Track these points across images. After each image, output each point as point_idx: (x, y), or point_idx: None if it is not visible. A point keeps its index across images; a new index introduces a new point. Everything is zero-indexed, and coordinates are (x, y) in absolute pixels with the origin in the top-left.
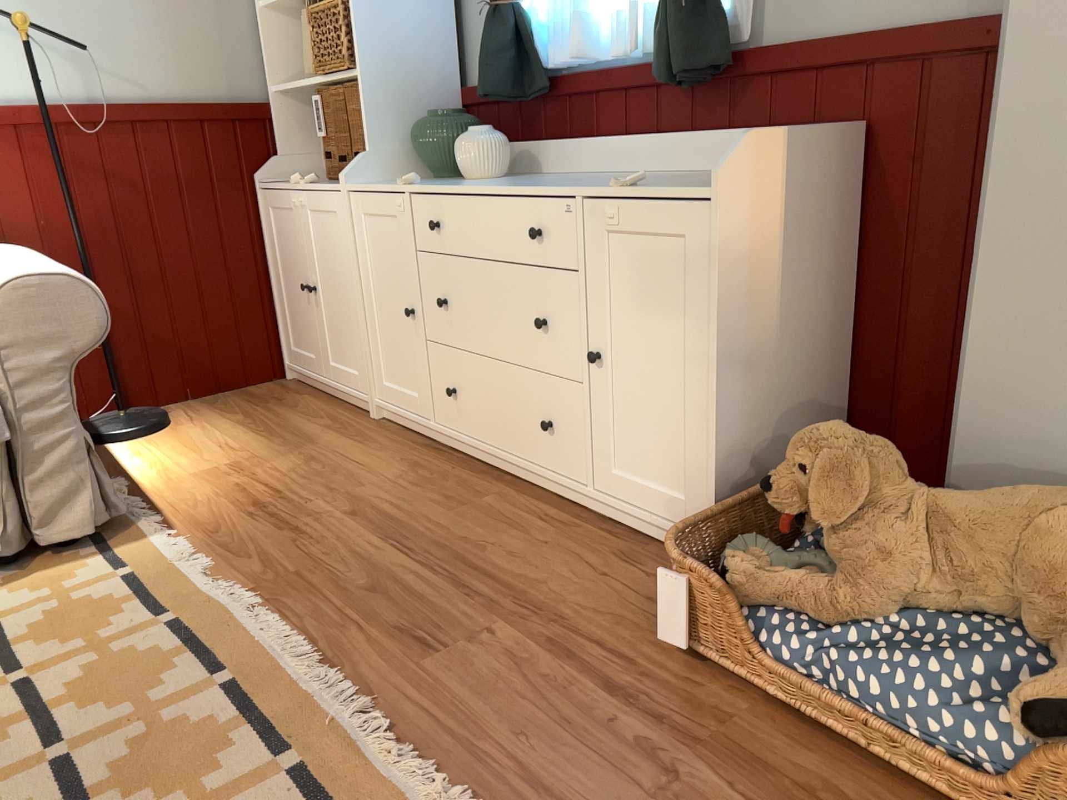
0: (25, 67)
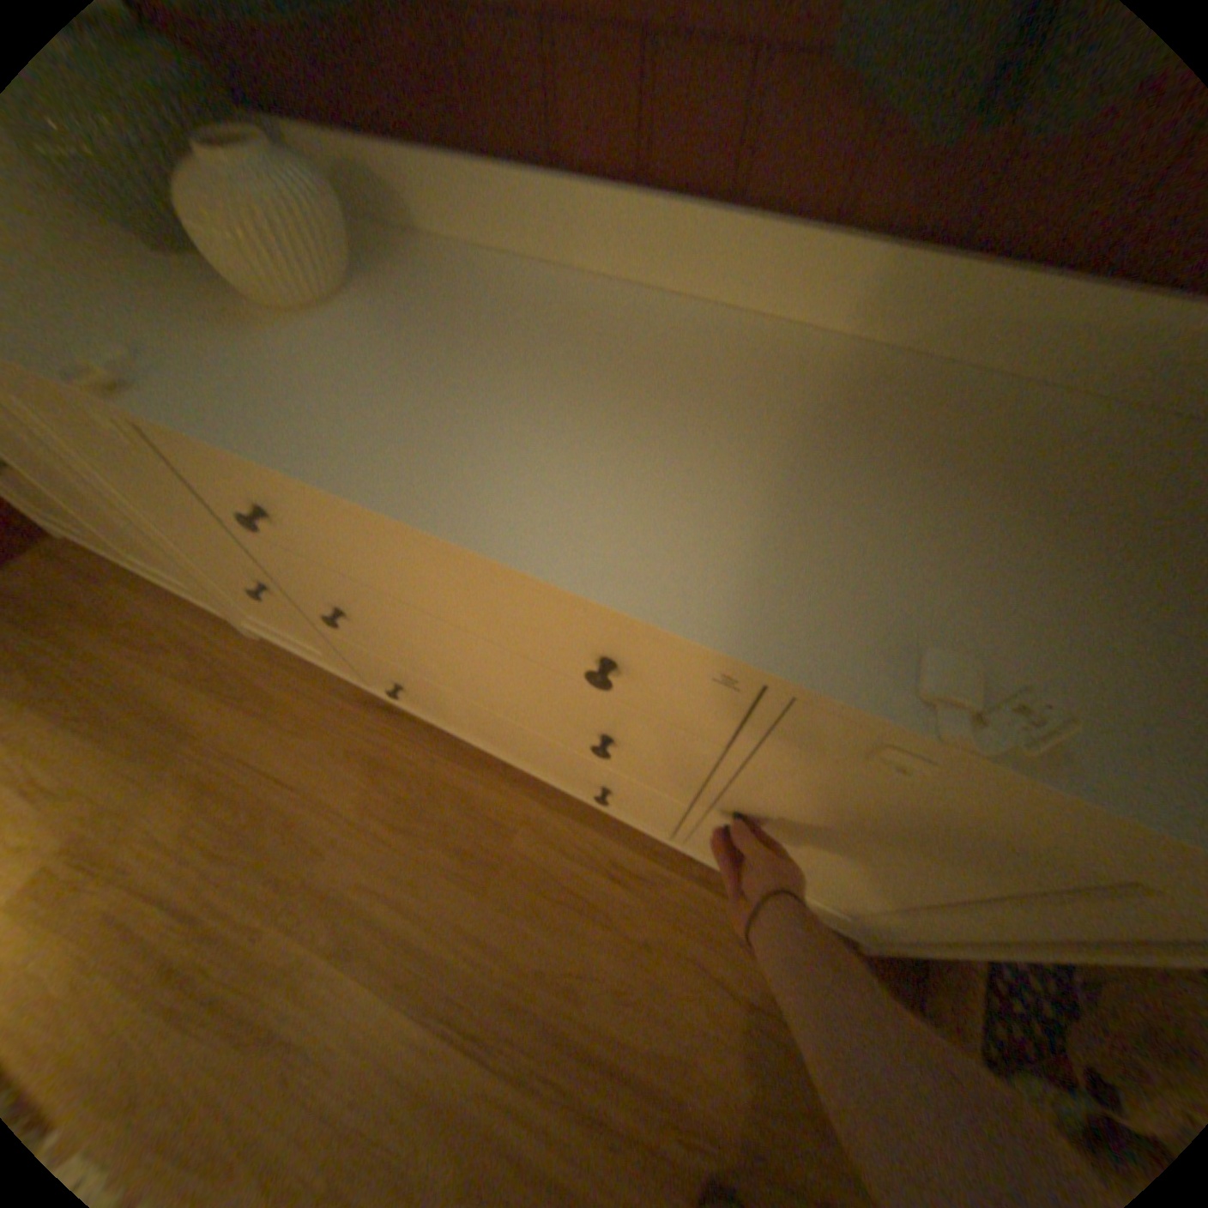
0: None
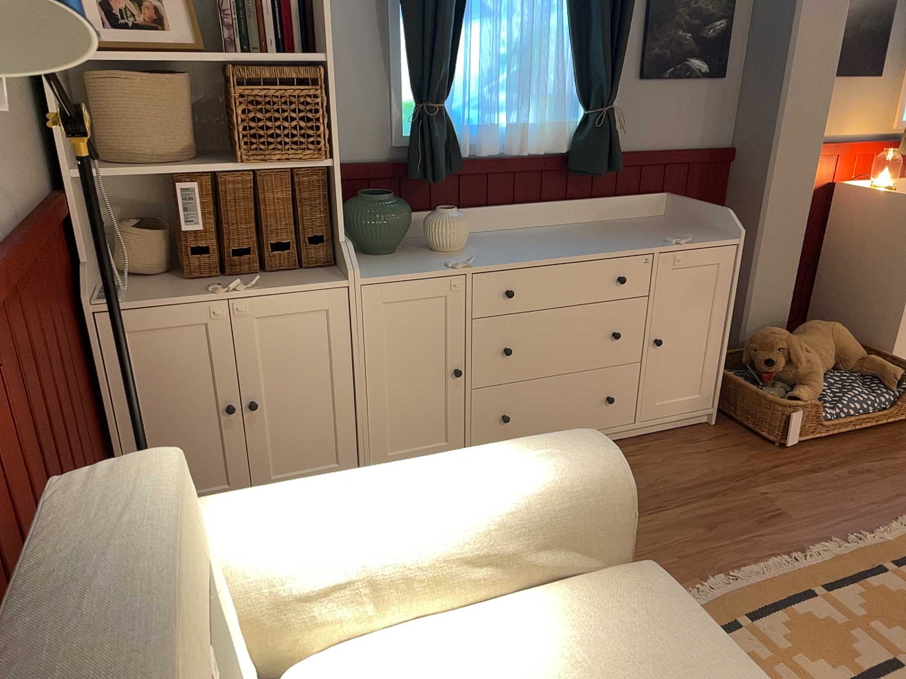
0: None
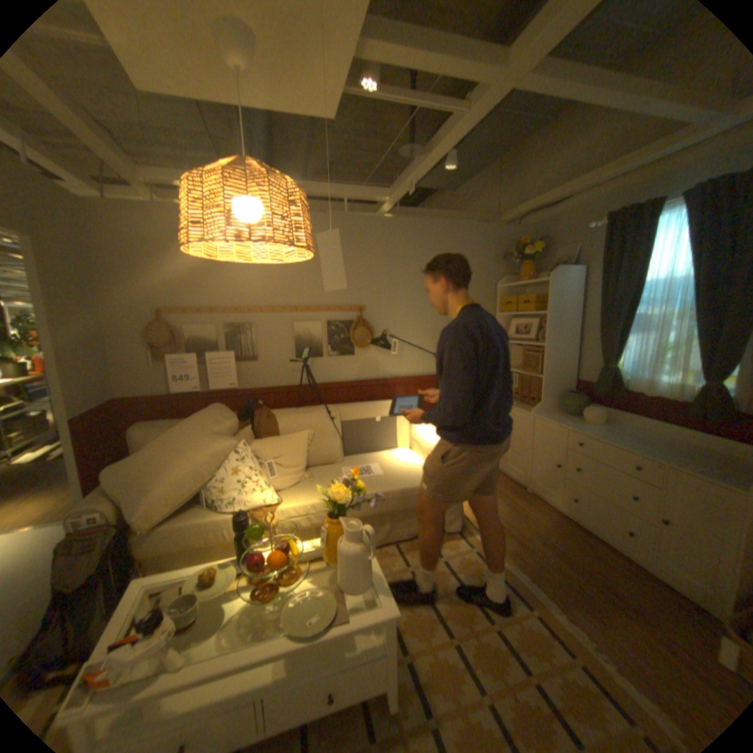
0: (428, 363)
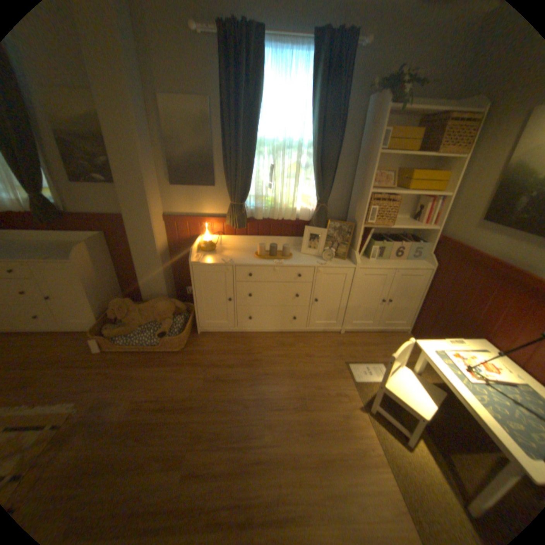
0: None
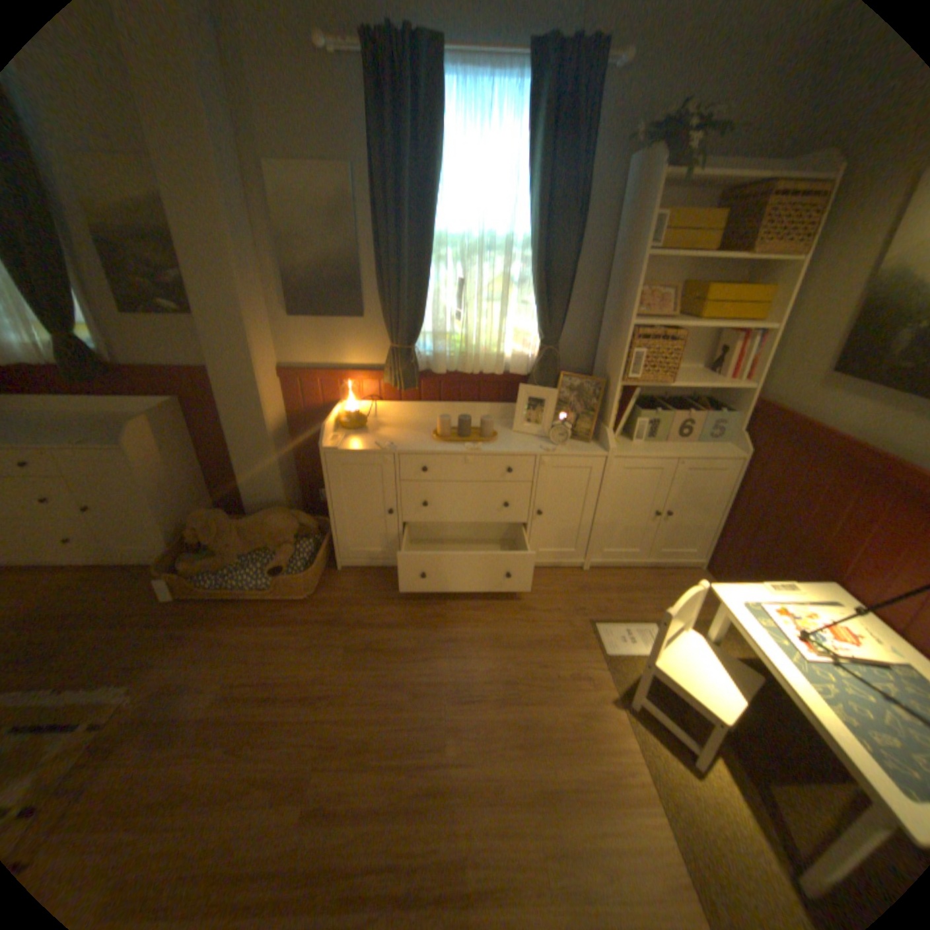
0: None
